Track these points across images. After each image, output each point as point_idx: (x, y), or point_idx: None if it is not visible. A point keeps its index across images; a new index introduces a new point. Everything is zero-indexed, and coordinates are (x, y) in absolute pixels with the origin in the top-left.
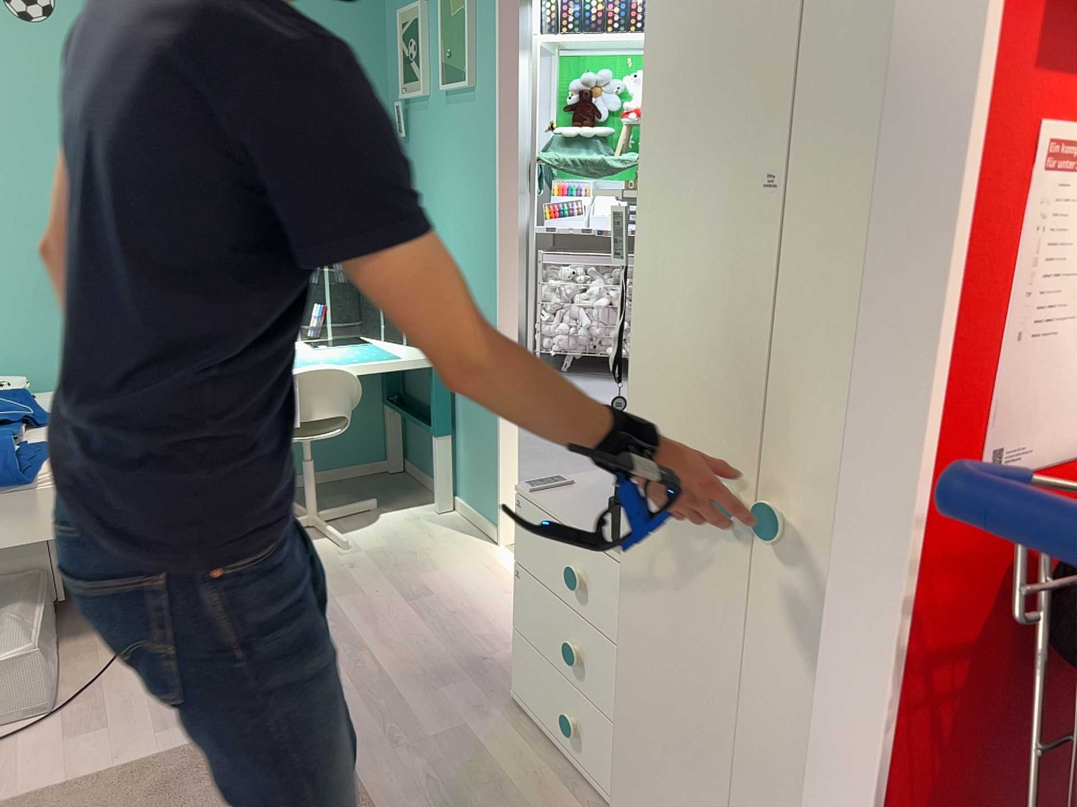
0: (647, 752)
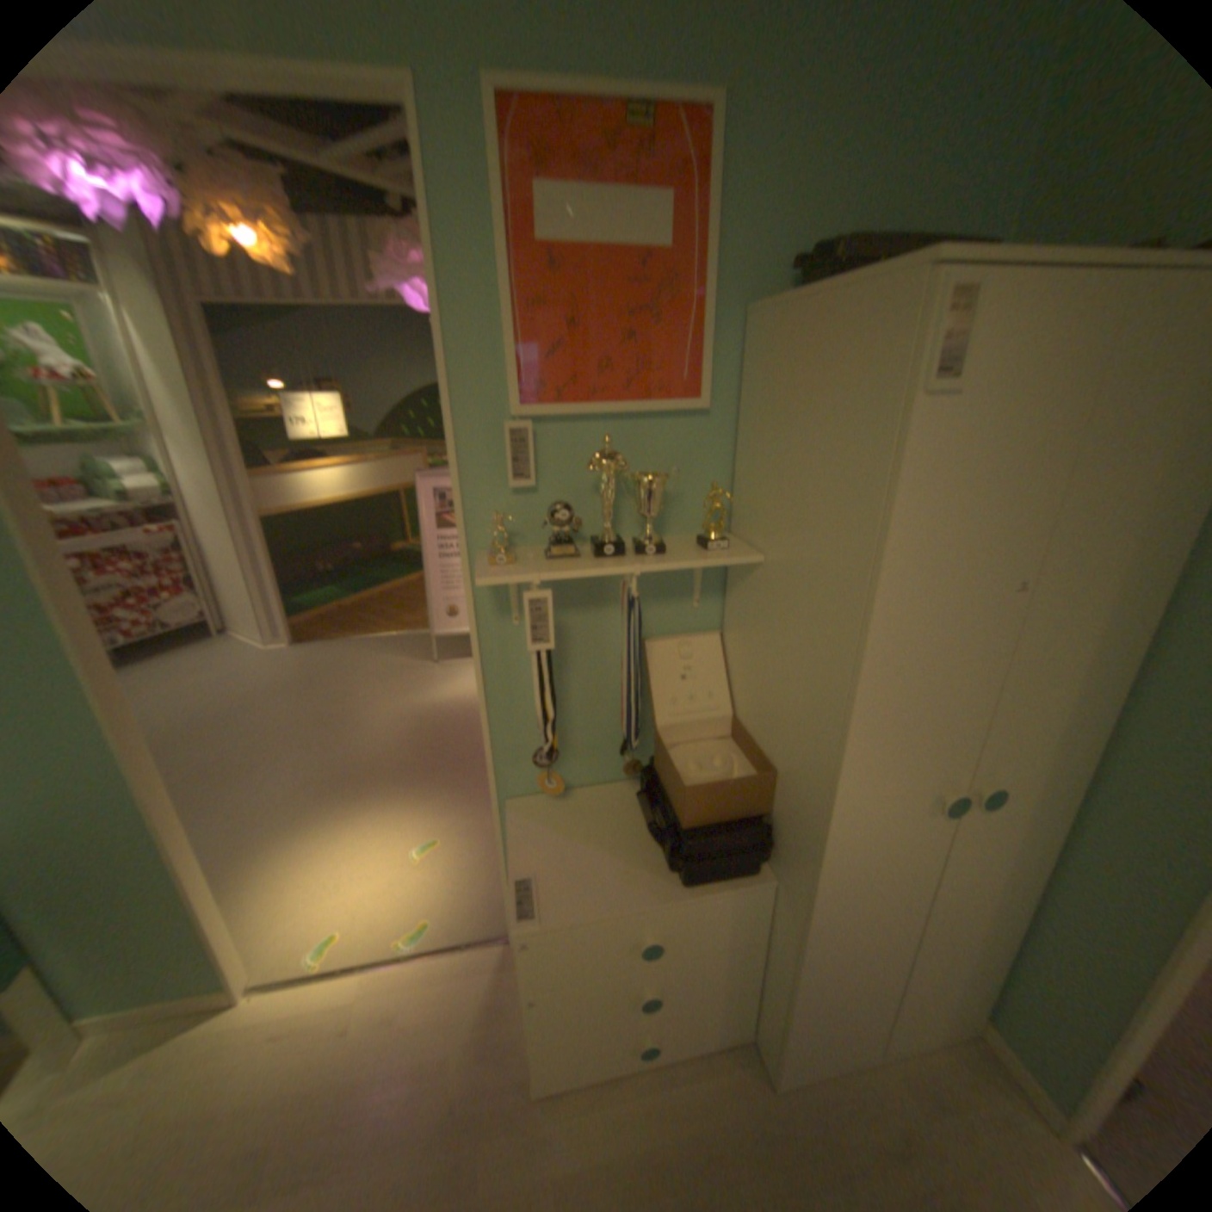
0: (835, 994)
